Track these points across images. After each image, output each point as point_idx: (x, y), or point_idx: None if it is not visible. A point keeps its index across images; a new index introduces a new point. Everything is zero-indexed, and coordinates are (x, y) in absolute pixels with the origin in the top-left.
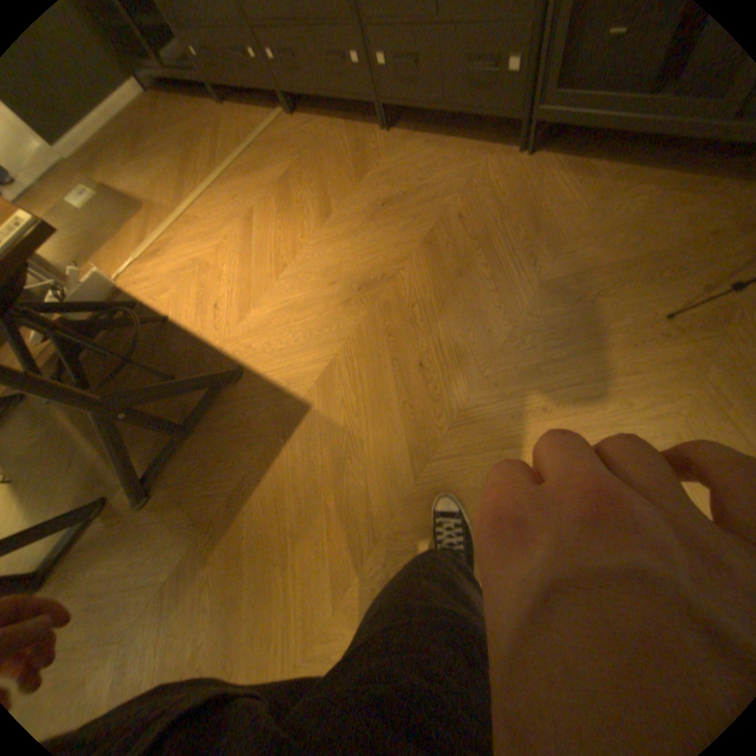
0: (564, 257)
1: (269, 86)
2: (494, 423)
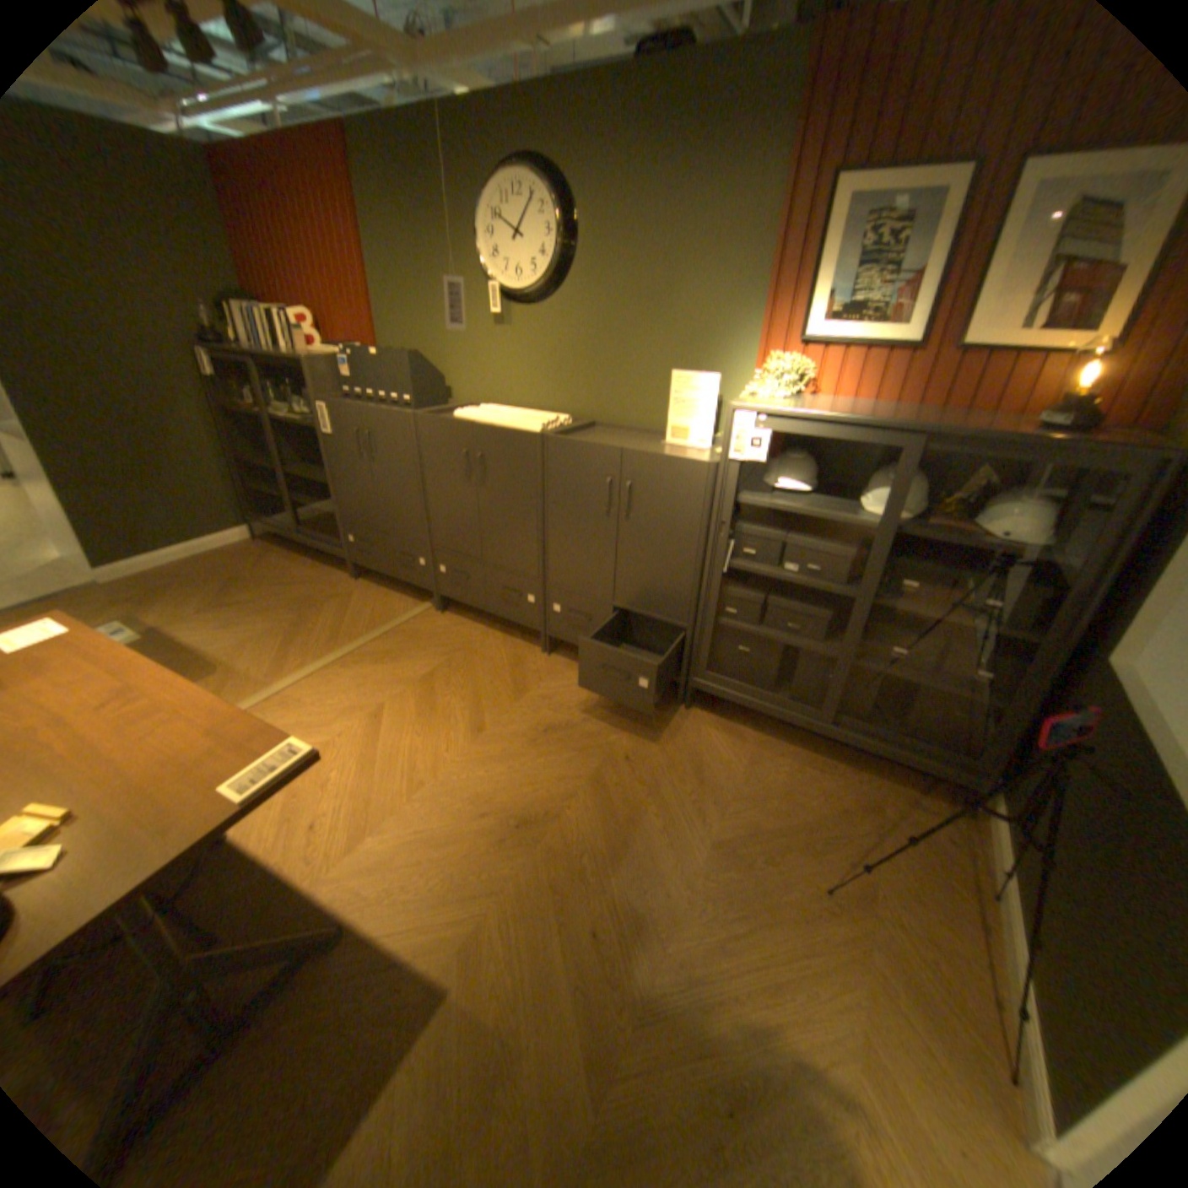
0: (728, 817)
1: (429, 587)
2: (682, 1019)
